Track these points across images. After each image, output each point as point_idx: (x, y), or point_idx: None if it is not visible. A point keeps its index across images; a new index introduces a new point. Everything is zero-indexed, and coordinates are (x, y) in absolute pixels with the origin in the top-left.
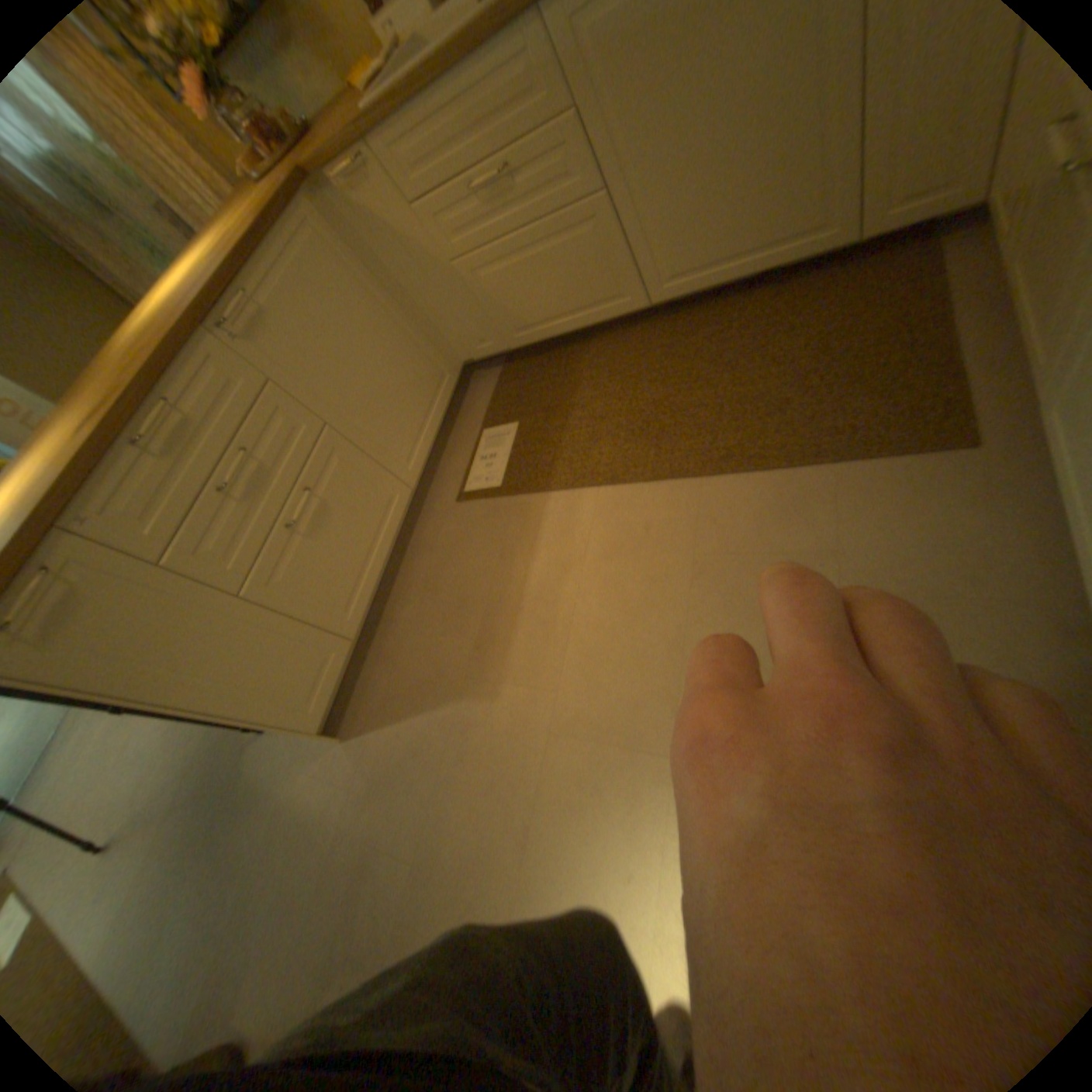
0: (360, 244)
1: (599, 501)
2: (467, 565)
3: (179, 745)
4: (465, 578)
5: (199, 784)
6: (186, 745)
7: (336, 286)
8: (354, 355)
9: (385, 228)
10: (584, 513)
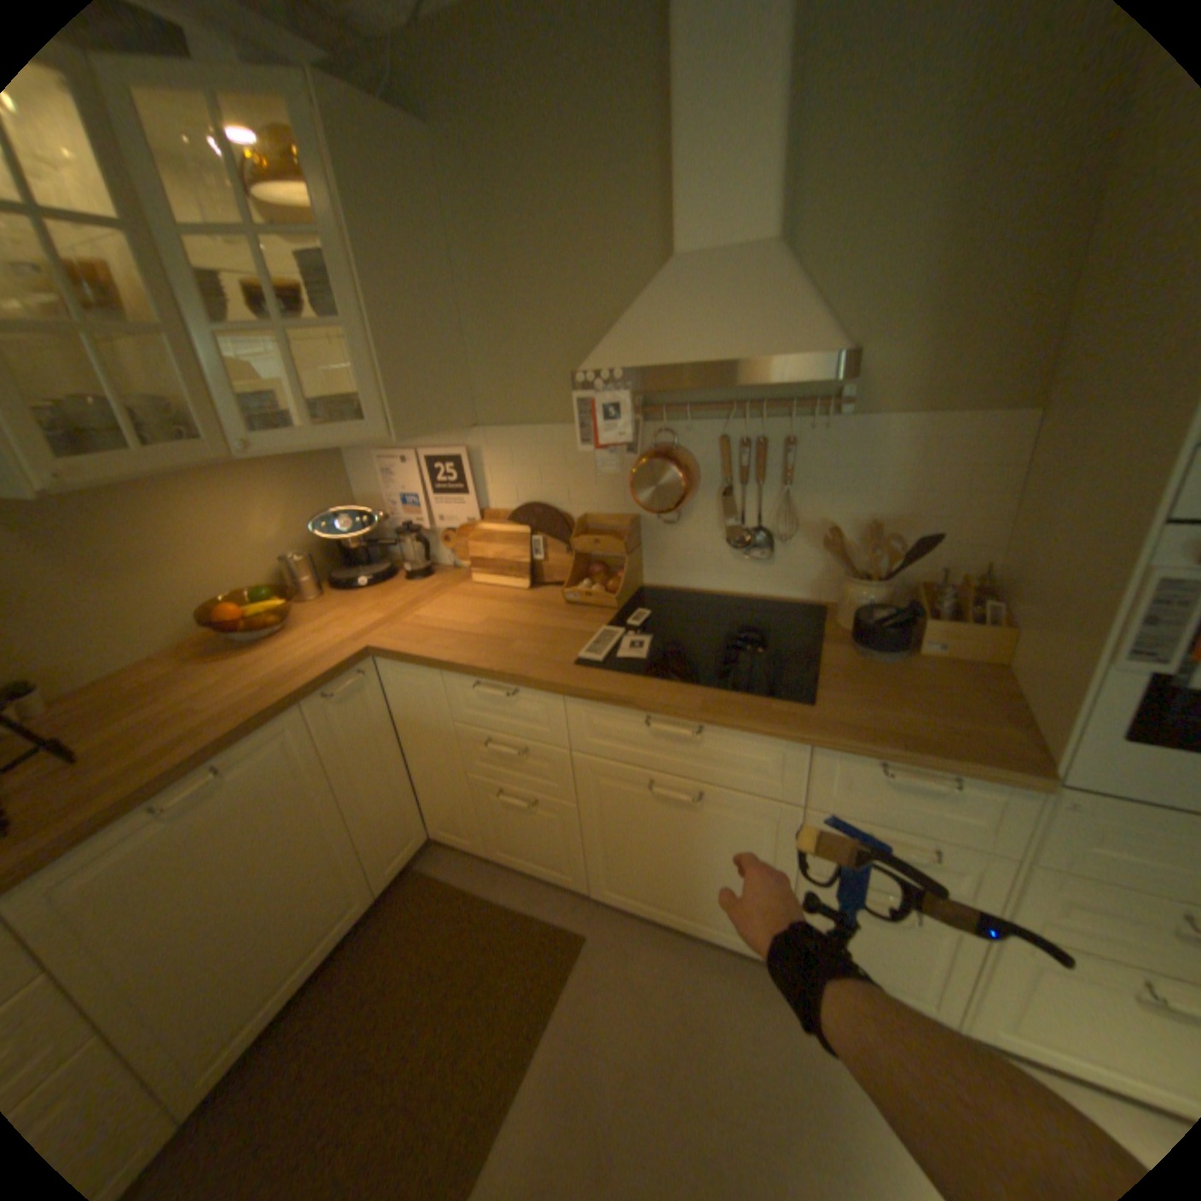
0: None
1: None
2: None
3: None
4: None
5: None
6: None
7: None
8: None
9: None
10: None
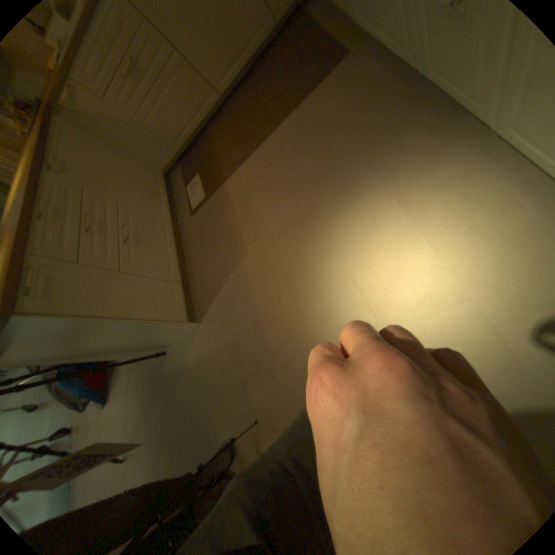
0: (91, 131)
1: (244, 168)
2: (209, 230)
3: (133, 395)
4: (212, 233)
5: (151, 396)
6: (135, 392)
7: (91, 148)
8: (114, 173)
9: (98, 117)
10: (241, 176)
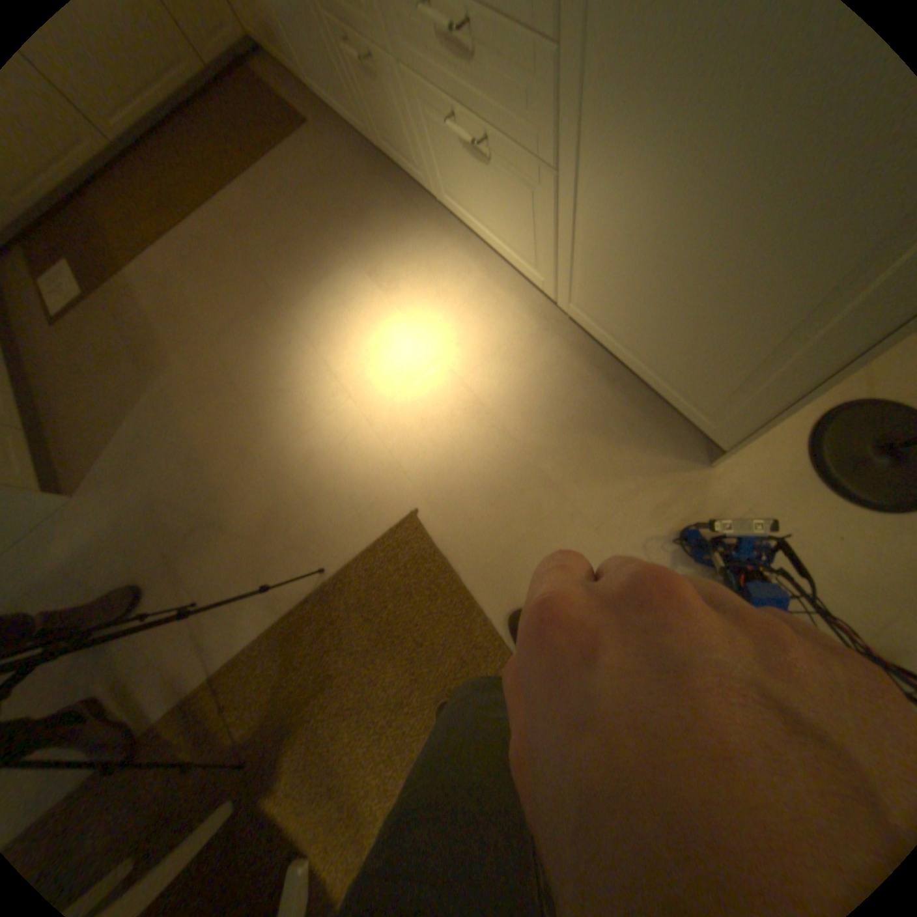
0: None
1: (158, 249)
2: (91, 343)
3: None
4: (96, 348)
5: None
6: None
7: None
8: None
9: None
10: (154, 259)
